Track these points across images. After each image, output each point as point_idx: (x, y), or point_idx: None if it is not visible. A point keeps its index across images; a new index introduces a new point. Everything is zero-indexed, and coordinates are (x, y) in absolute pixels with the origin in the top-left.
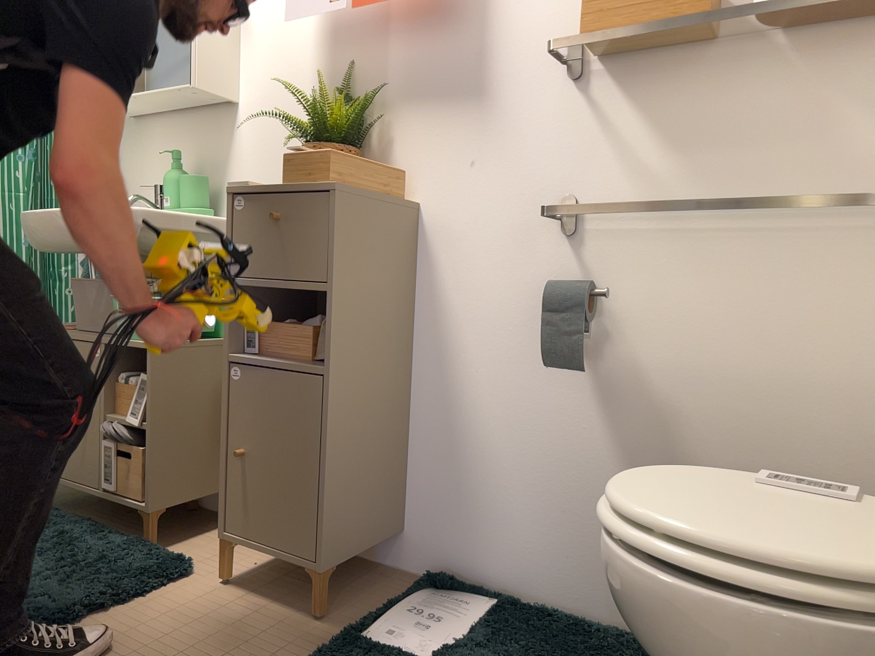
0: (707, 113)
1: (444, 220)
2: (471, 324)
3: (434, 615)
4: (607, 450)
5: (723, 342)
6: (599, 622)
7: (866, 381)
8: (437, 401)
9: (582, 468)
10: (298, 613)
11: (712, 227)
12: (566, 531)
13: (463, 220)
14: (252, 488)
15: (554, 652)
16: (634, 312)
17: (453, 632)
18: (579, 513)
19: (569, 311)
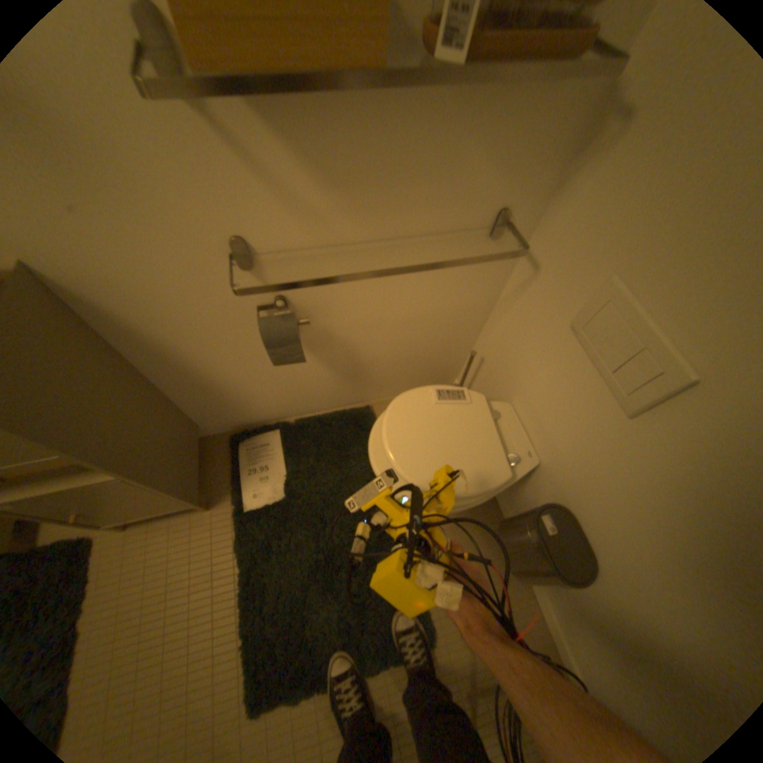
0: (367, 143)
1: (76, 271)
2: (181, 339)
3: (264, 471)
4: (317, 366)
5: (381, 309)
6: (331, 417)
7: (450, 309)
8: (180, 382)
9: (304, 376)
10: (194, 520)
11: (375, 249)
12: (303, 396)
13: (106, 268)
14: (101, 518)
15: (330, 455)
16: (322, 306)
17: (281, 475)
18: (308, 389)
19: (289, 345)
